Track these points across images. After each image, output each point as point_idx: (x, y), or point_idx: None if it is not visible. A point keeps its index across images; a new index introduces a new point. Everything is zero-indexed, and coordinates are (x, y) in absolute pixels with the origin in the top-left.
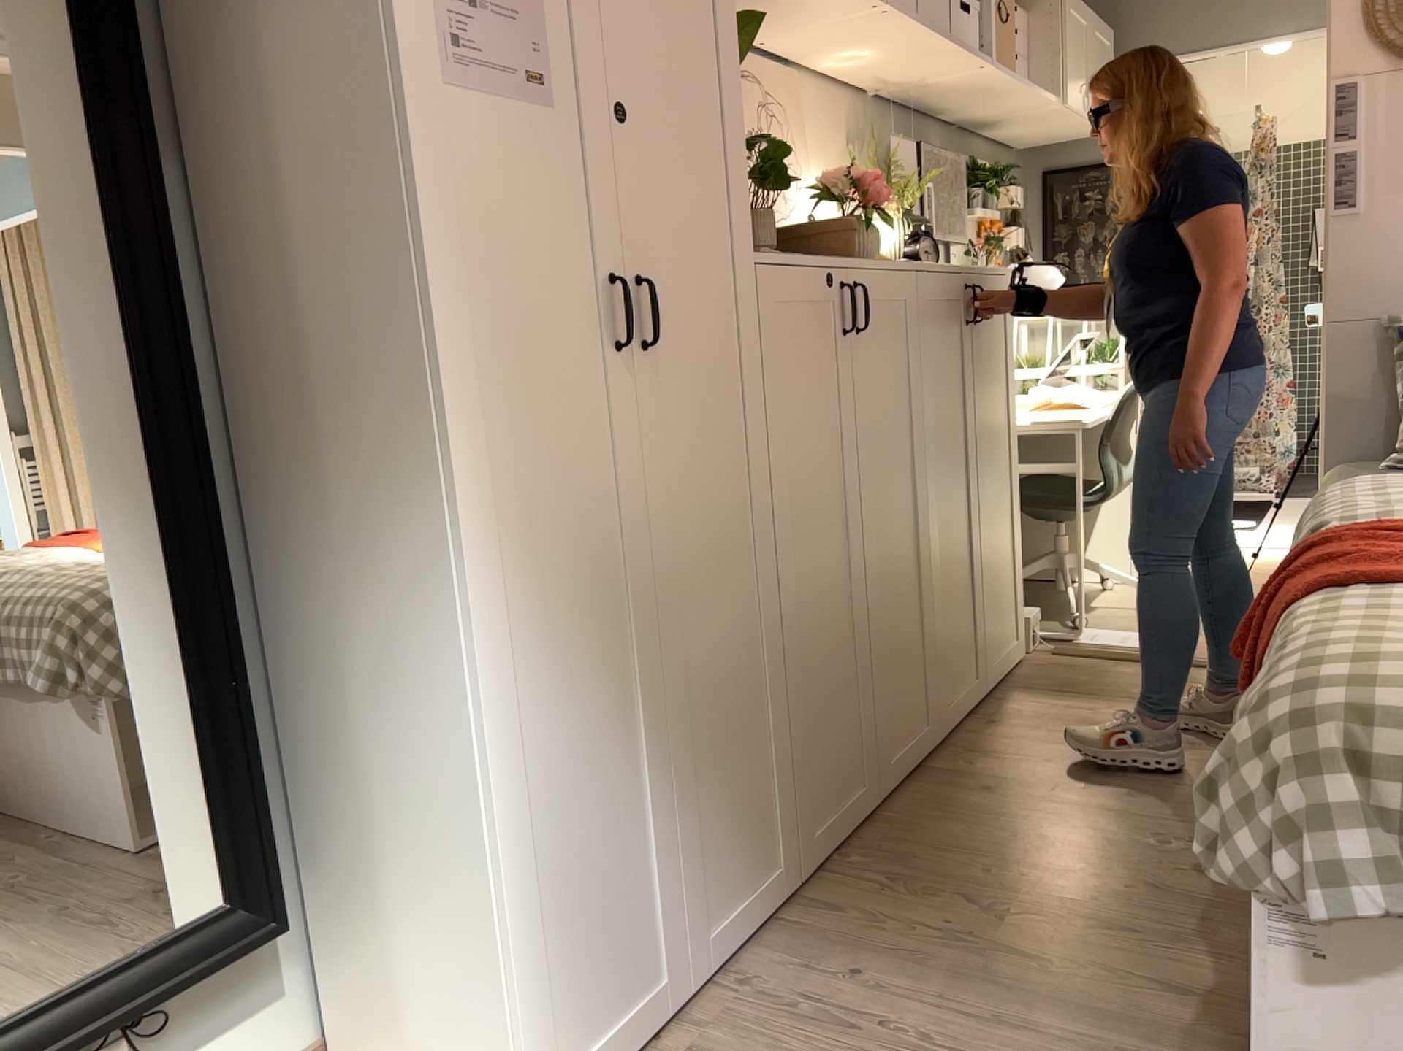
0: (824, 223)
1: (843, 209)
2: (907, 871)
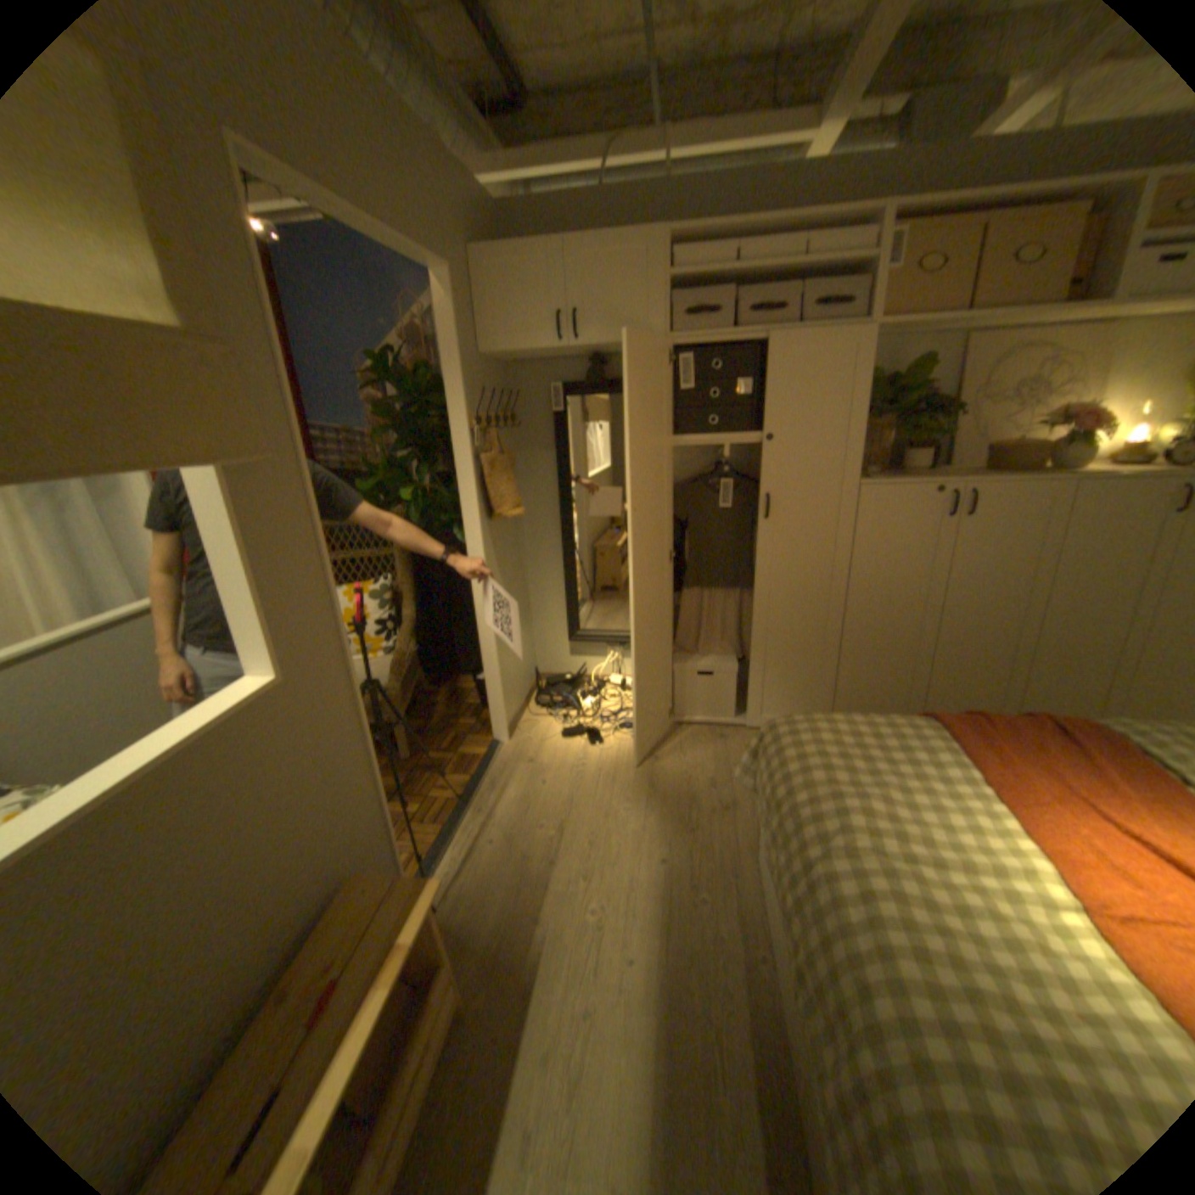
0: (1039, 442)
1: (1070, 432)
2: None
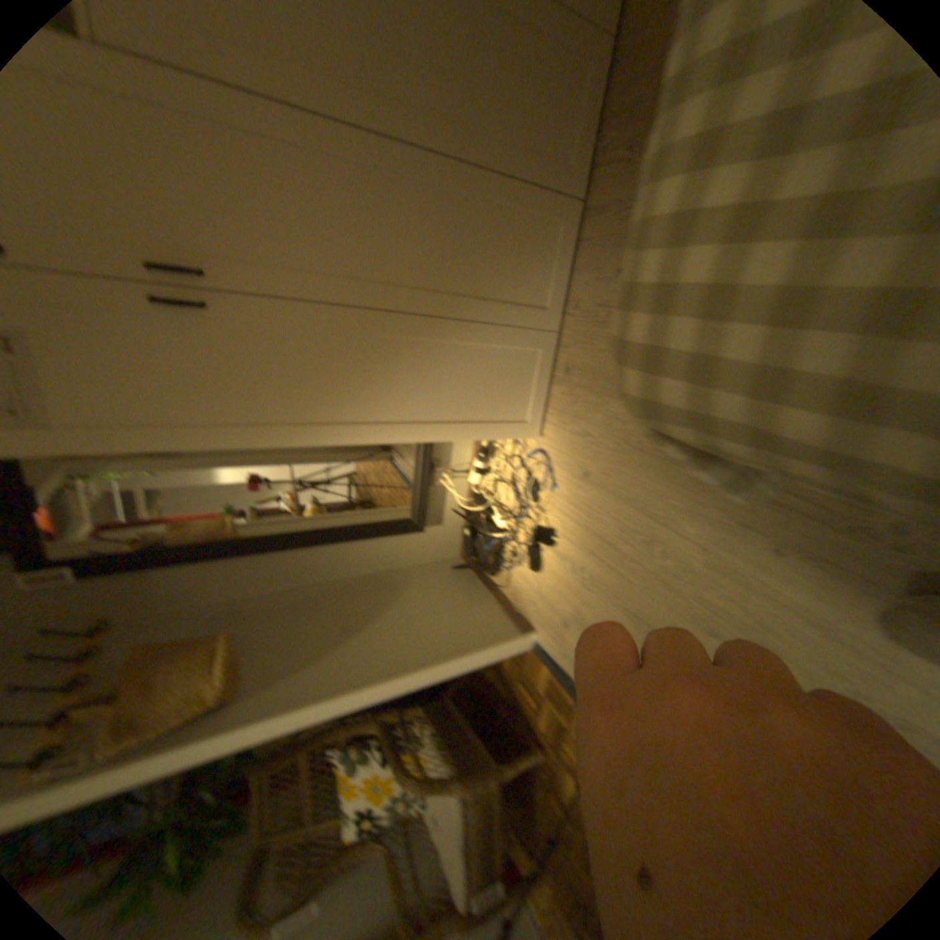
0: None
1: None
2: (642, 116)
